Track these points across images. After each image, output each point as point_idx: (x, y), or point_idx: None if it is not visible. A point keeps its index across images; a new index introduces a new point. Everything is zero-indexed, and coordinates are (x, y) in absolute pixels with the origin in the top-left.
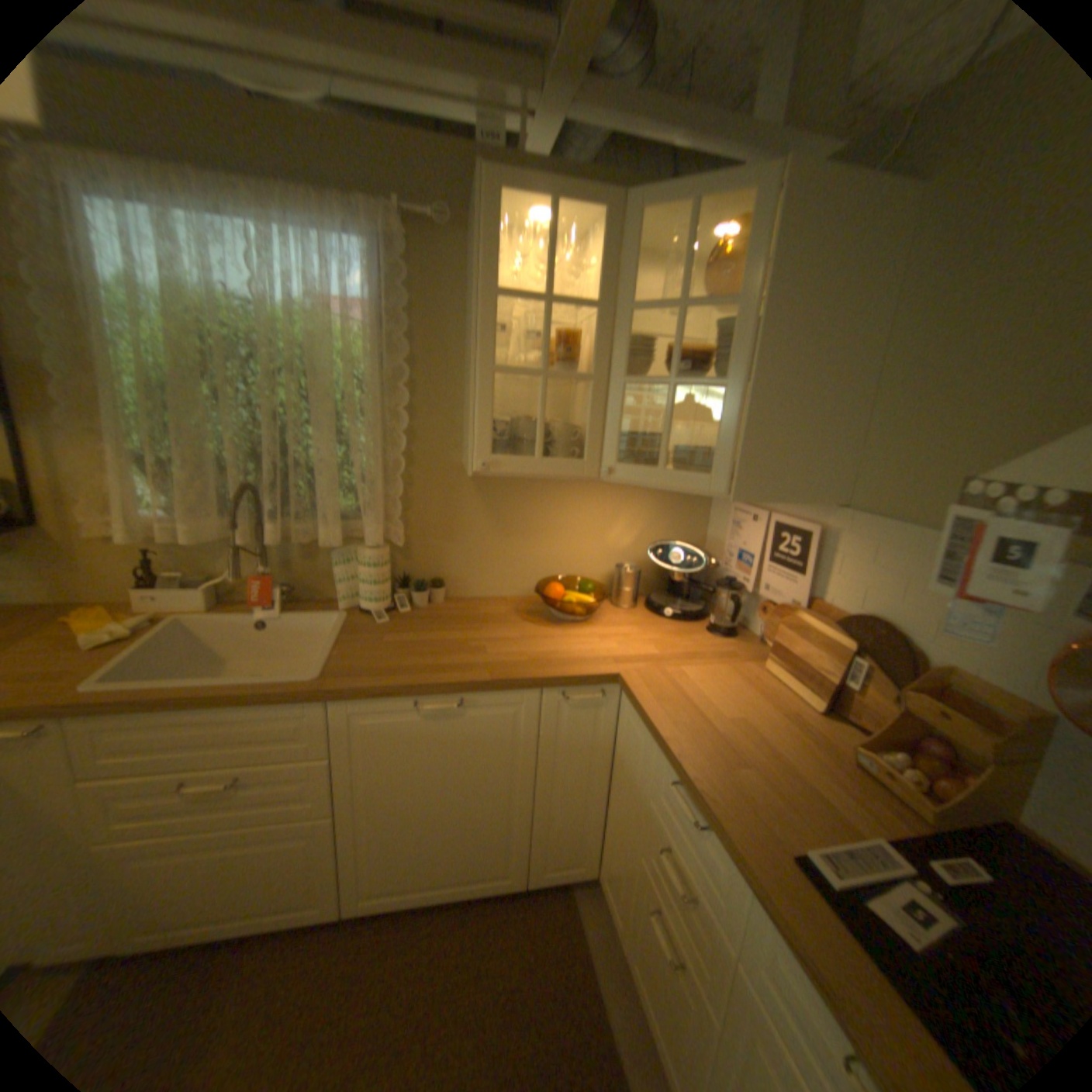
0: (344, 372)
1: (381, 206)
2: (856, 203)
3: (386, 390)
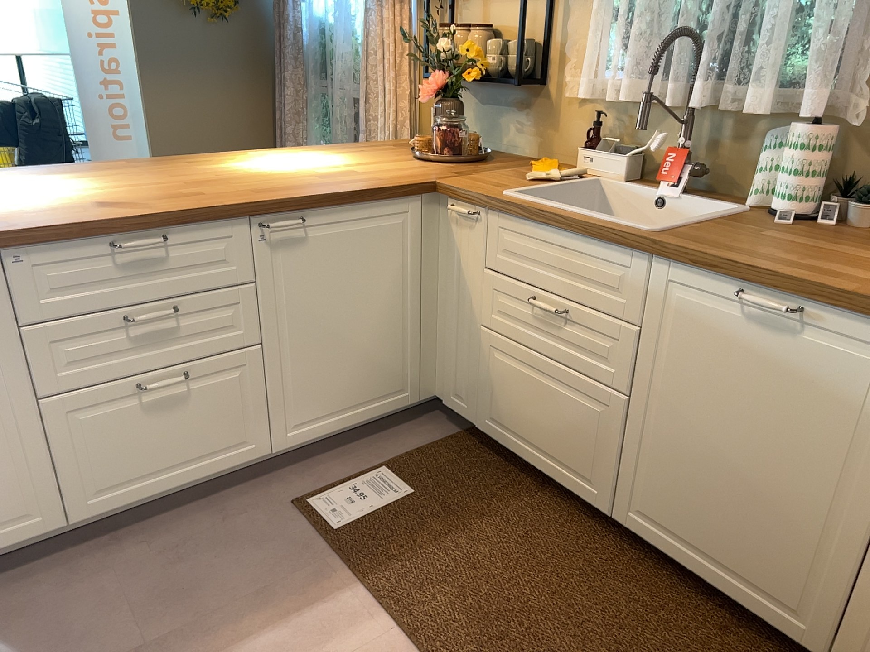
0: None
1: None
2: None
3: None
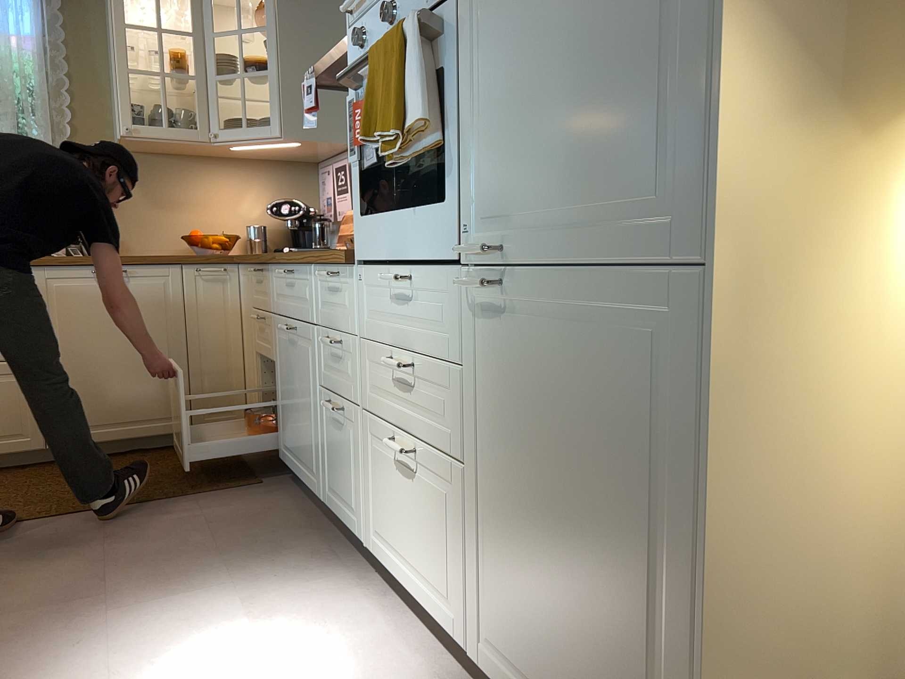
0: (18, 82)
1: None
2: None
3: (51, 96)
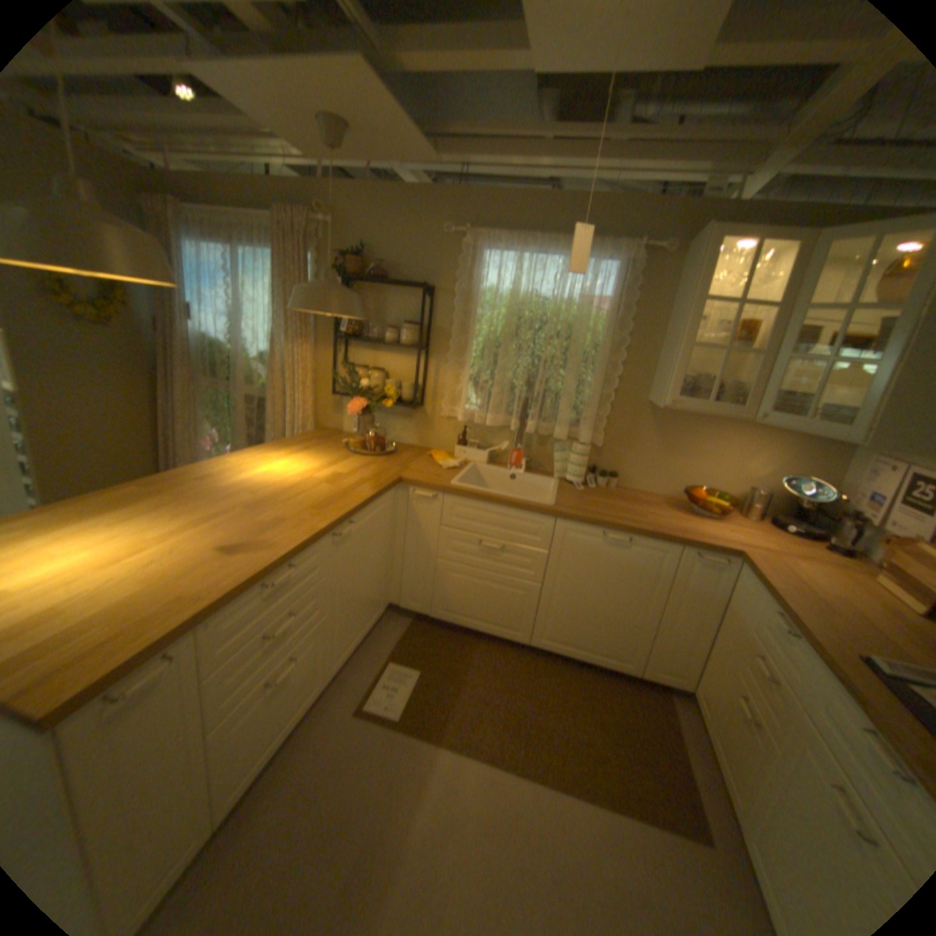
0: (588, 339)
1: (635, 243)
2: None
3: (610, 350)
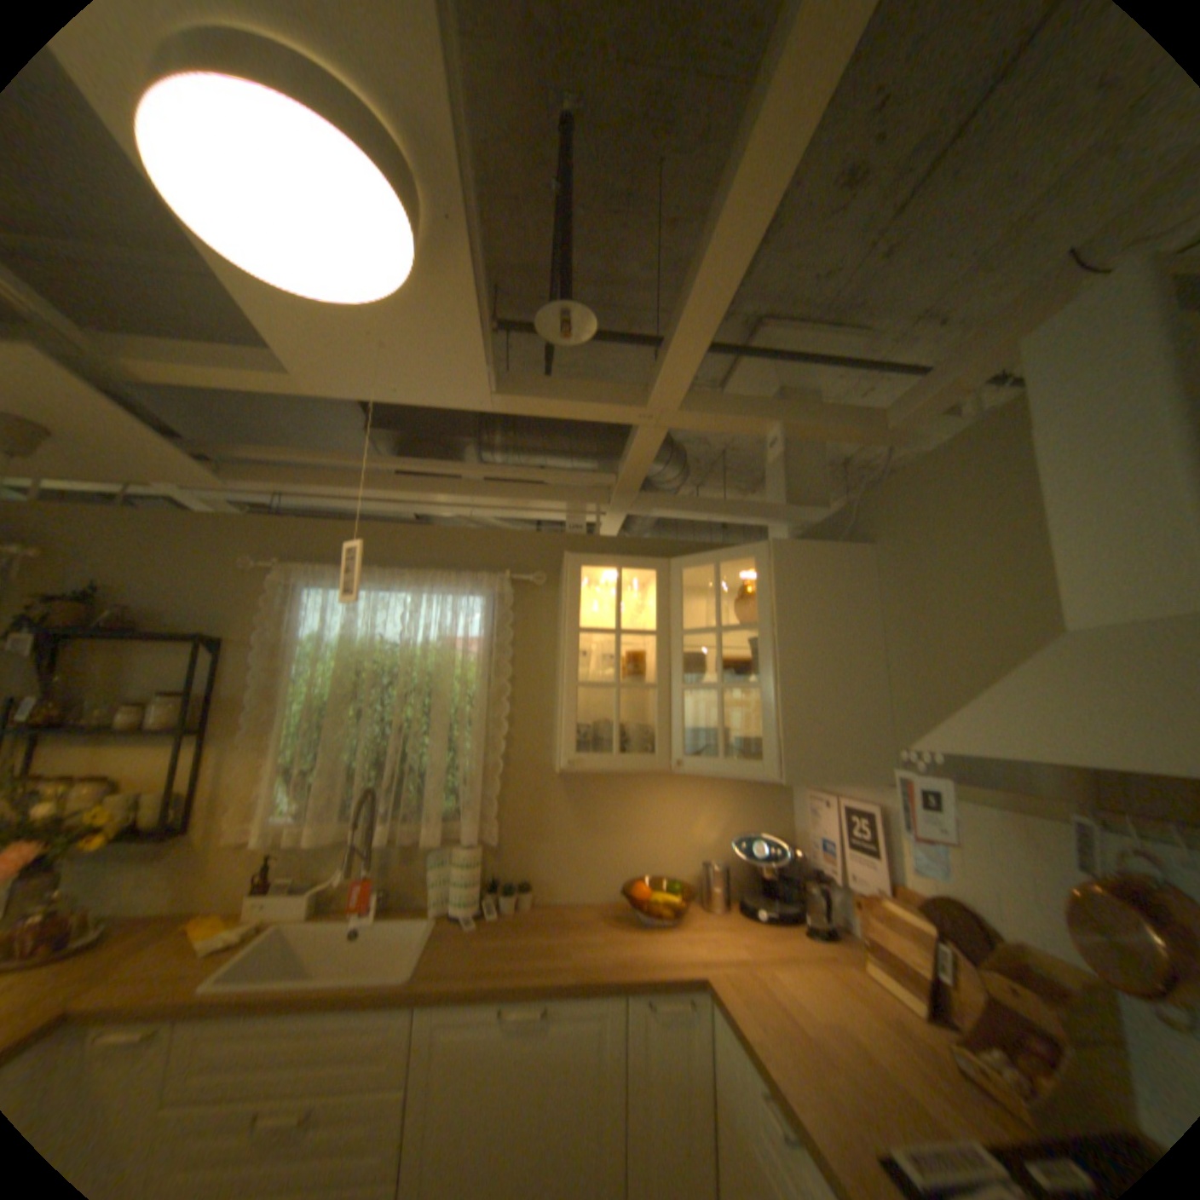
0: (459, 689)
1: (499, 575)
2: (827, 560)
3: (491, 701)
